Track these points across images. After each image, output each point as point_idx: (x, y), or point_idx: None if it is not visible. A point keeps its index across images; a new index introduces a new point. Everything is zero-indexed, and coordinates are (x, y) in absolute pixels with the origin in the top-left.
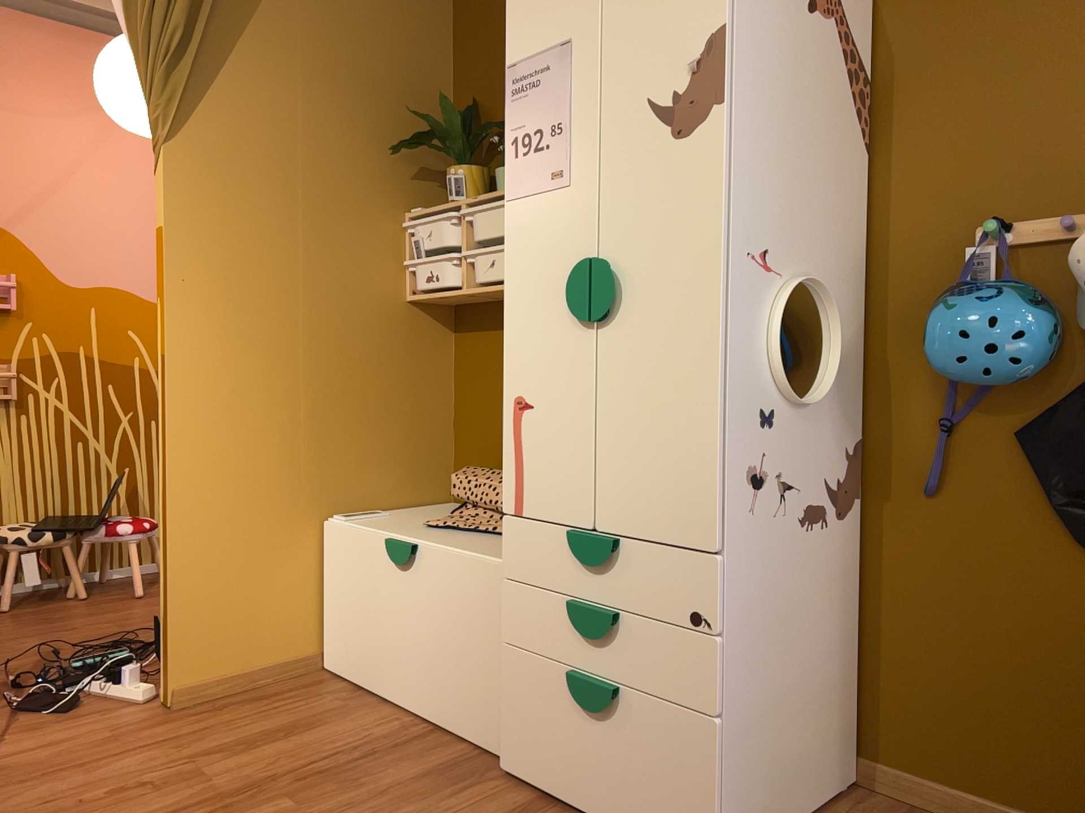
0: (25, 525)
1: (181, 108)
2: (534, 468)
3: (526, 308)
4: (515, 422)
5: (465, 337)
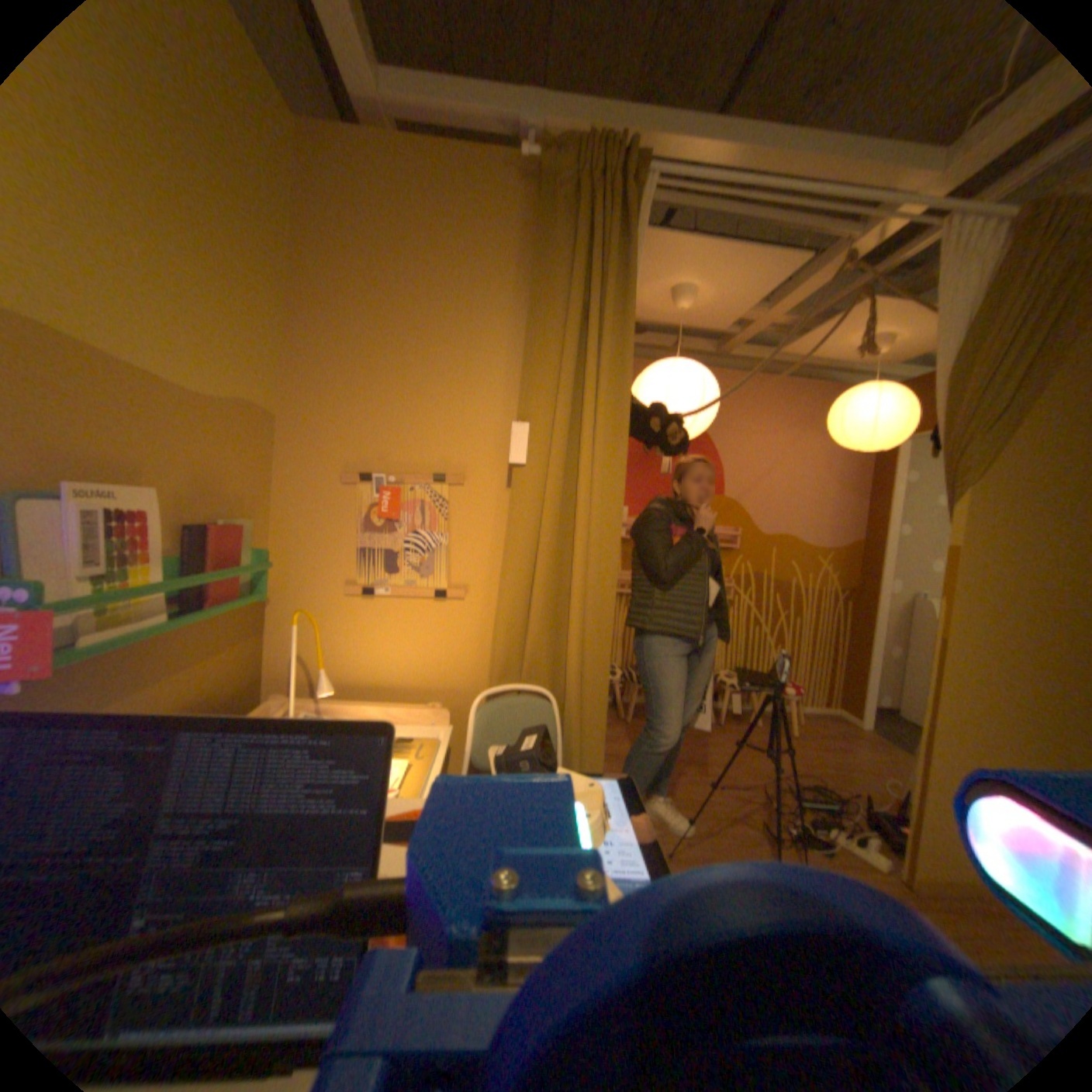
0: (733, 676)
1: (987, 457)
2: None
3: None
4: None
5: None
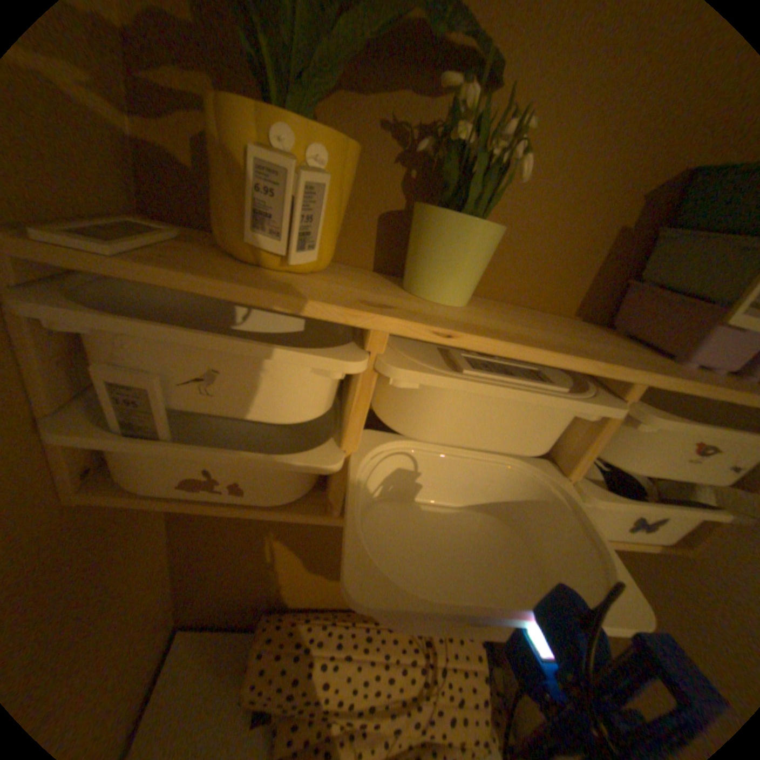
0: None
1: None
2: None
3: None
4: None
5: None
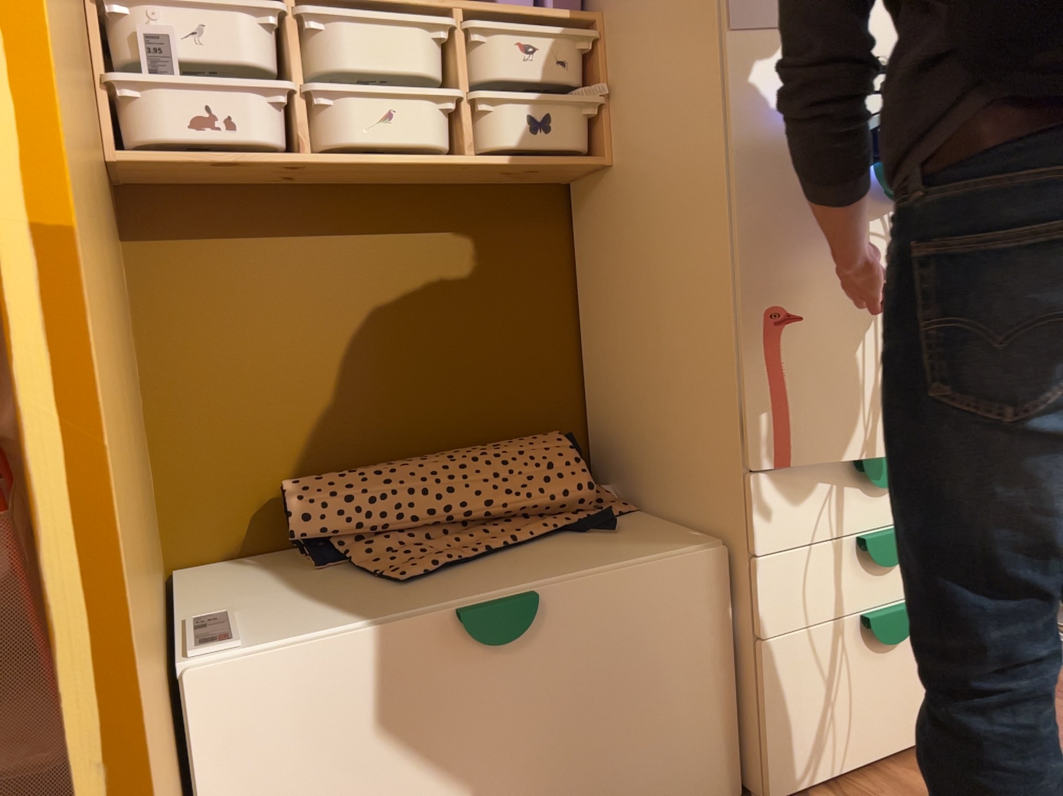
0: None
1: None
2: (802, 398)
3: (776, 190)
4: (768, 344)
5: (170, 254)
